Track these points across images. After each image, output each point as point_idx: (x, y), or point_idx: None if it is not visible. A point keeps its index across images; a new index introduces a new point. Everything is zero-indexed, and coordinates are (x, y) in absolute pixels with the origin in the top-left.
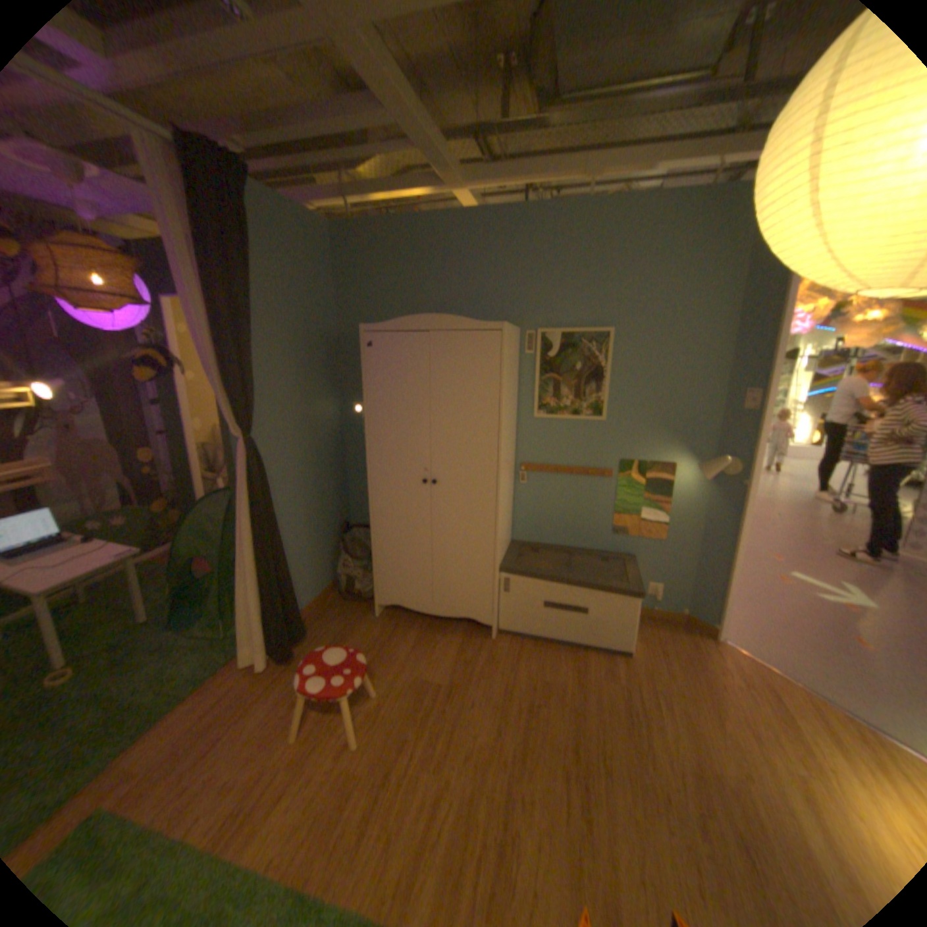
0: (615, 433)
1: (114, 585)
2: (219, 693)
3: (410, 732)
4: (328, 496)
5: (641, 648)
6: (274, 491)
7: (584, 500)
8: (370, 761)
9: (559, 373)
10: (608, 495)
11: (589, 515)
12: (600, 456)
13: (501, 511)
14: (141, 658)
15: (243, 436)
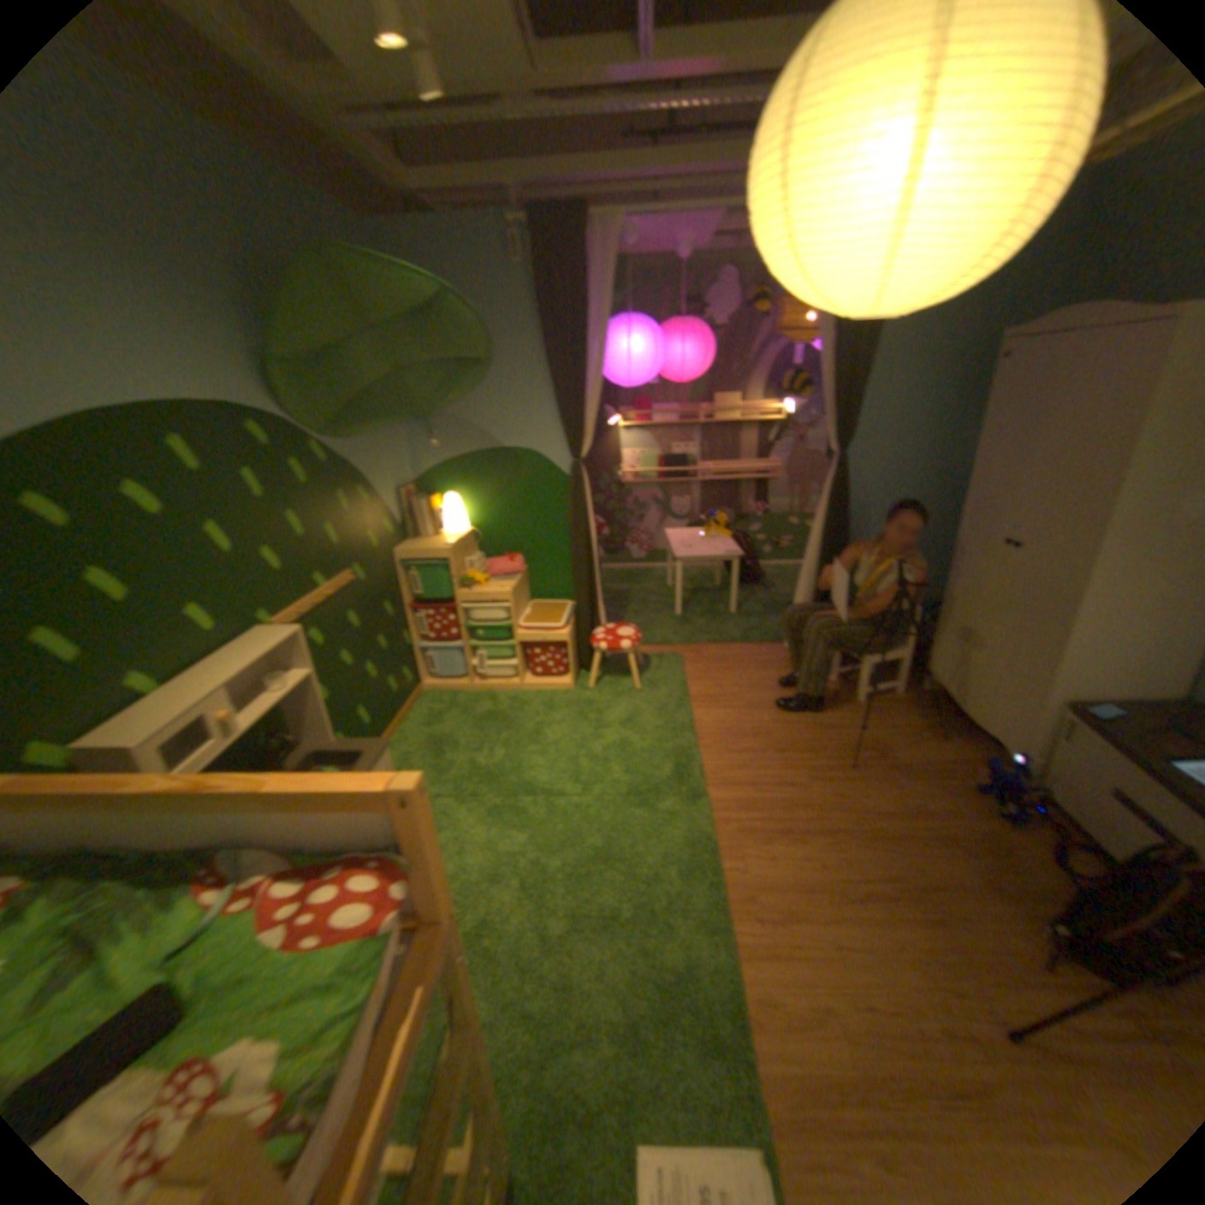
0: None
1: (785, 572)
2: (763, 653)
3: (828, 754)
4: (948, 546)
5: None
6: (867, 515)
7: None
8: (785, 740)
9: None
10: None
11: None
12: None
13: (1093, 618)
14: (753, 613)
15: (847, 454)
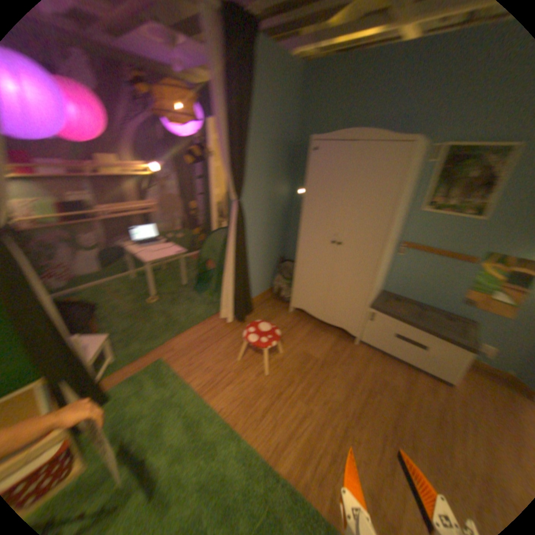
0: (492, 231)
1: (177, 264)
2: (212, 326)
3: (297, 378)
4: (276, 240)
5: (463, 384)
6: (249, 233)
7: (448, 276)
8: (274, 383)
9: (455, 178)
10: (470, 276)
11: (448, 287)
12: (472, 246)
13: (381, 270)
14: (183, 300)
15: (238, 200)
